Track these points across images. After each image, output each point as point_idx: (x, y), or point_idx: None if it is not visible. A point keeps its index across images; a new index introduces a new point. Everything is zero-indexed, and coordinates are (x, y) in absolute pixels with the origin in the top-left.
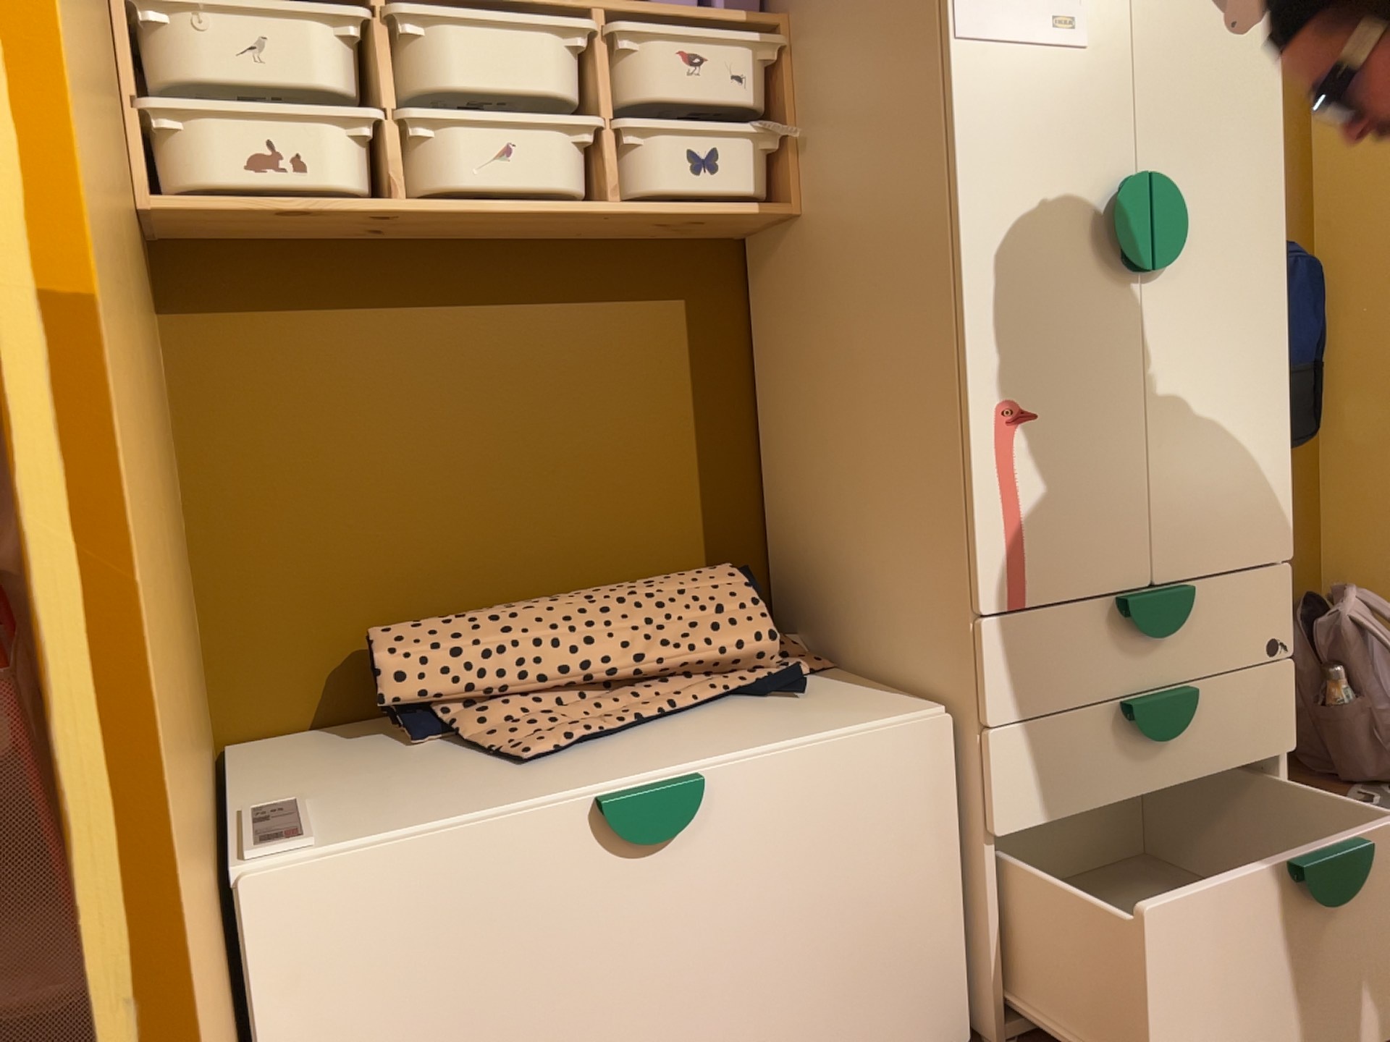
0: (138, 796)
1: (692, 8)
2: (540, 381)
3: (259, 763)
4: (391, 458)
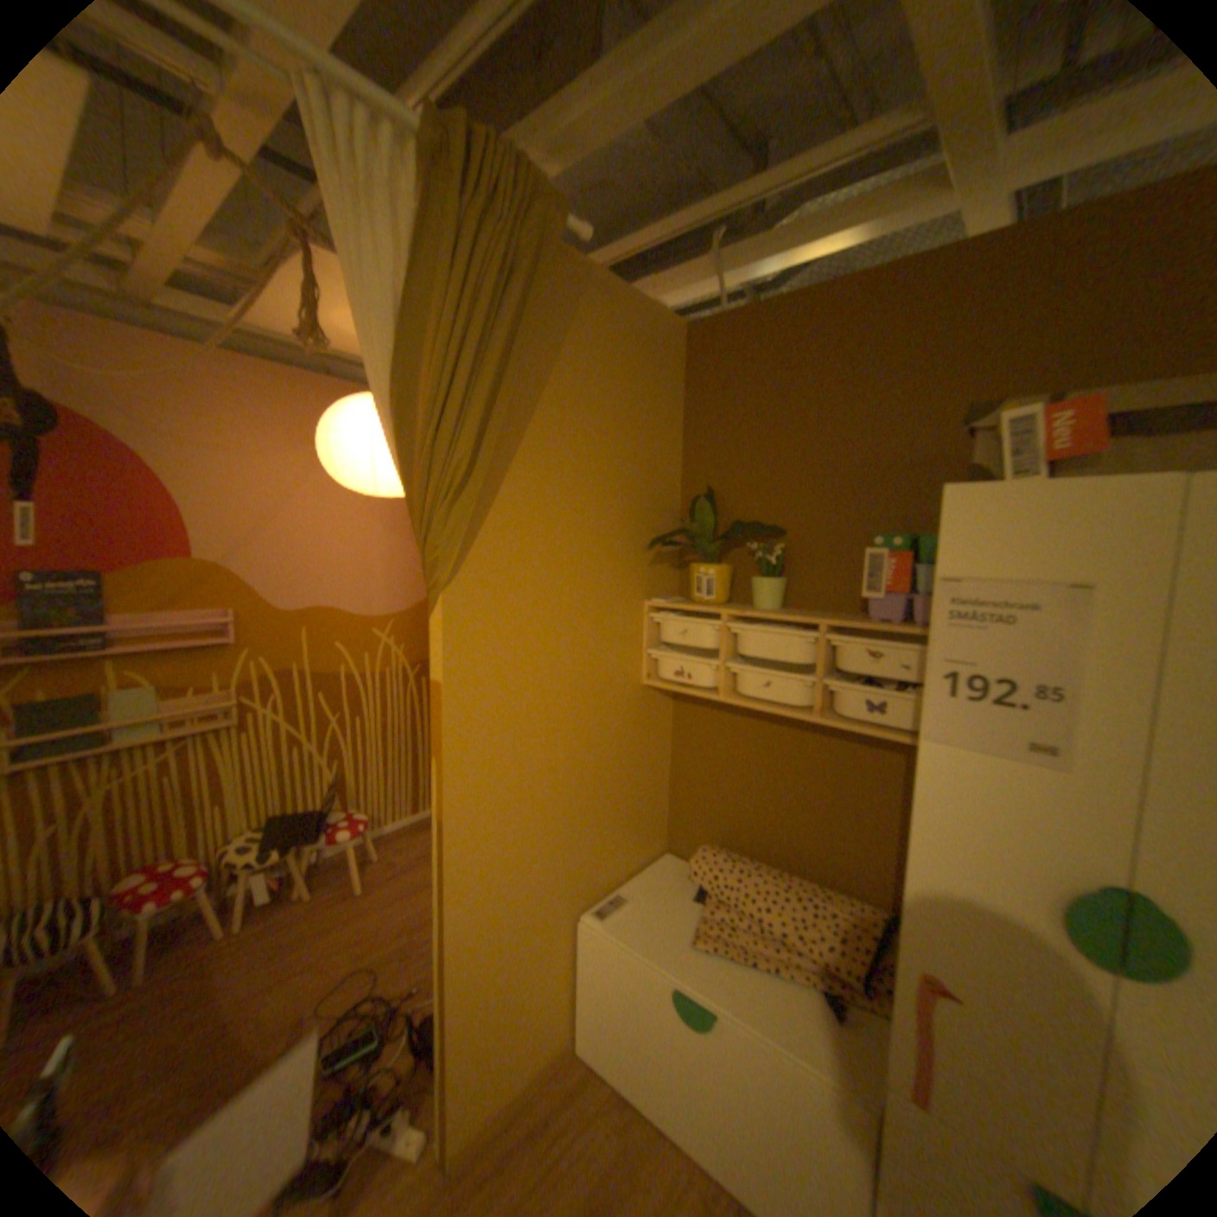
0: (446, 919)
1: (881, 624)
2: (808, 770)
3: (657, 870)
4: (737, 777)
